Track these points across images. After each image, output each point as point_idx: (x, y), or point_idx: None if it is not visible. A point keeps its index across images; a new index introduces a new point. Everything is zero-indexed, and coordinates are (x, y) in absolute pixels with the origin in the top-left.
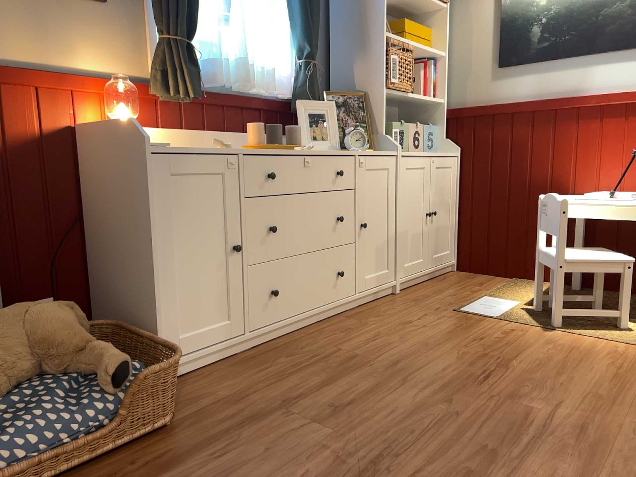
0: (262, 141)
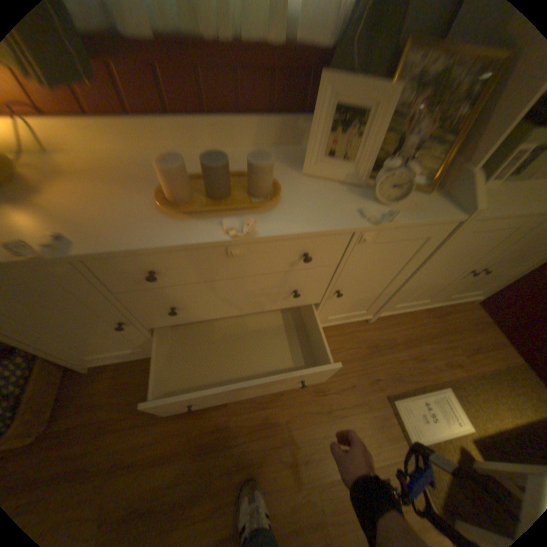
0: (182, 193)
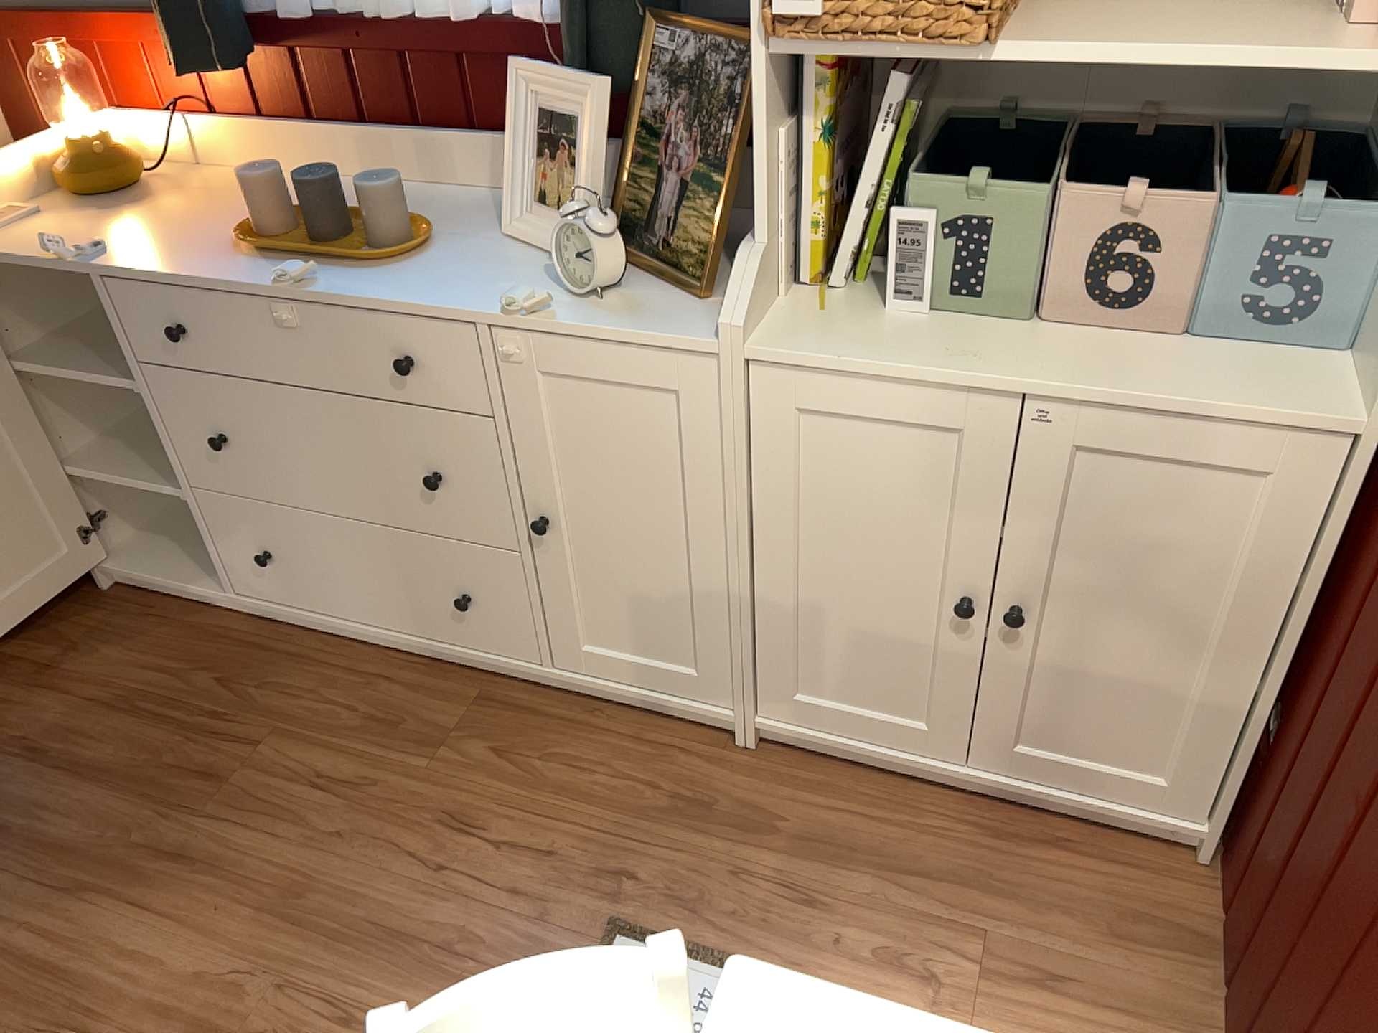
0: (276, 226)
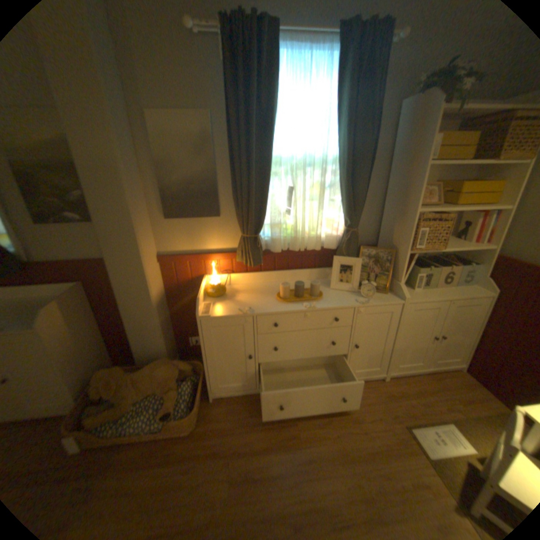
0: (286, 295)
